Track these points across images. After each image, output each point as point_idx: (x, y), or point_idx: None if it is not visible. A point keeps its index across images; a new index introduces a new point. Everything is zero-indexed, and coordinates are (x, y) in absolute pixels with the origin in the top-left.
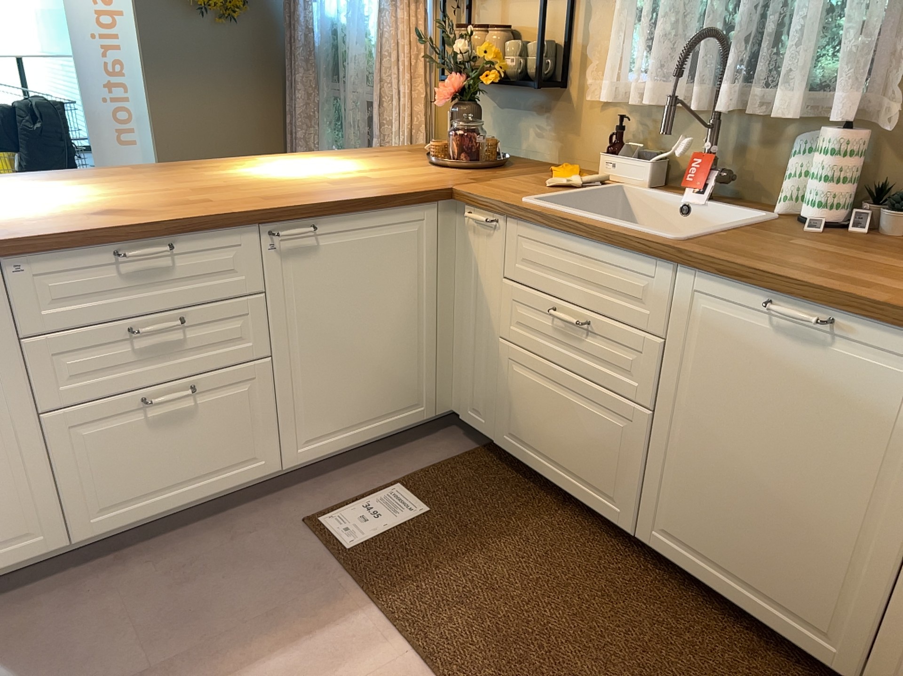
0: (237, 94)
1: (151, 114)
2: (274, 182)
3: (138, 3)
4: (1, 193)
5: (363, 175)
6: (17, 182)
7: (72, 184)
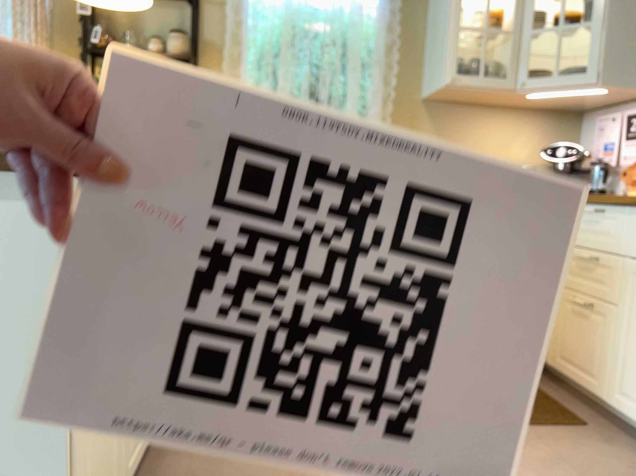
0: None
1: None
2: None
3: None
4: None
5: None
6: None
7: None
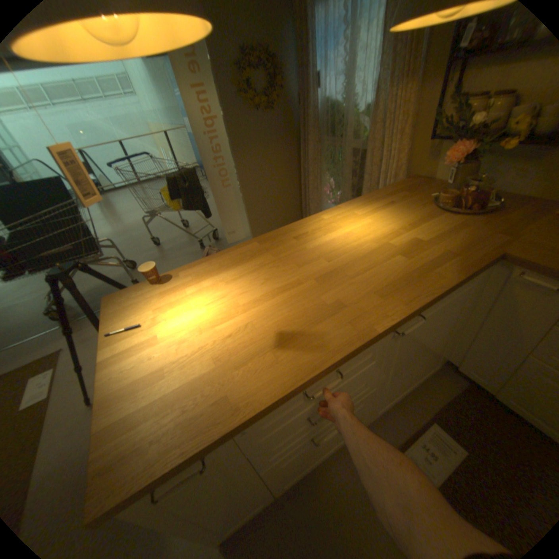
0: (275, 150)
1: (235, 171)
2: (361, 257)
3: (222, 109)
4: (195, 298)
5: (413, 236)
6: (199, 274)
7: (233, 275)
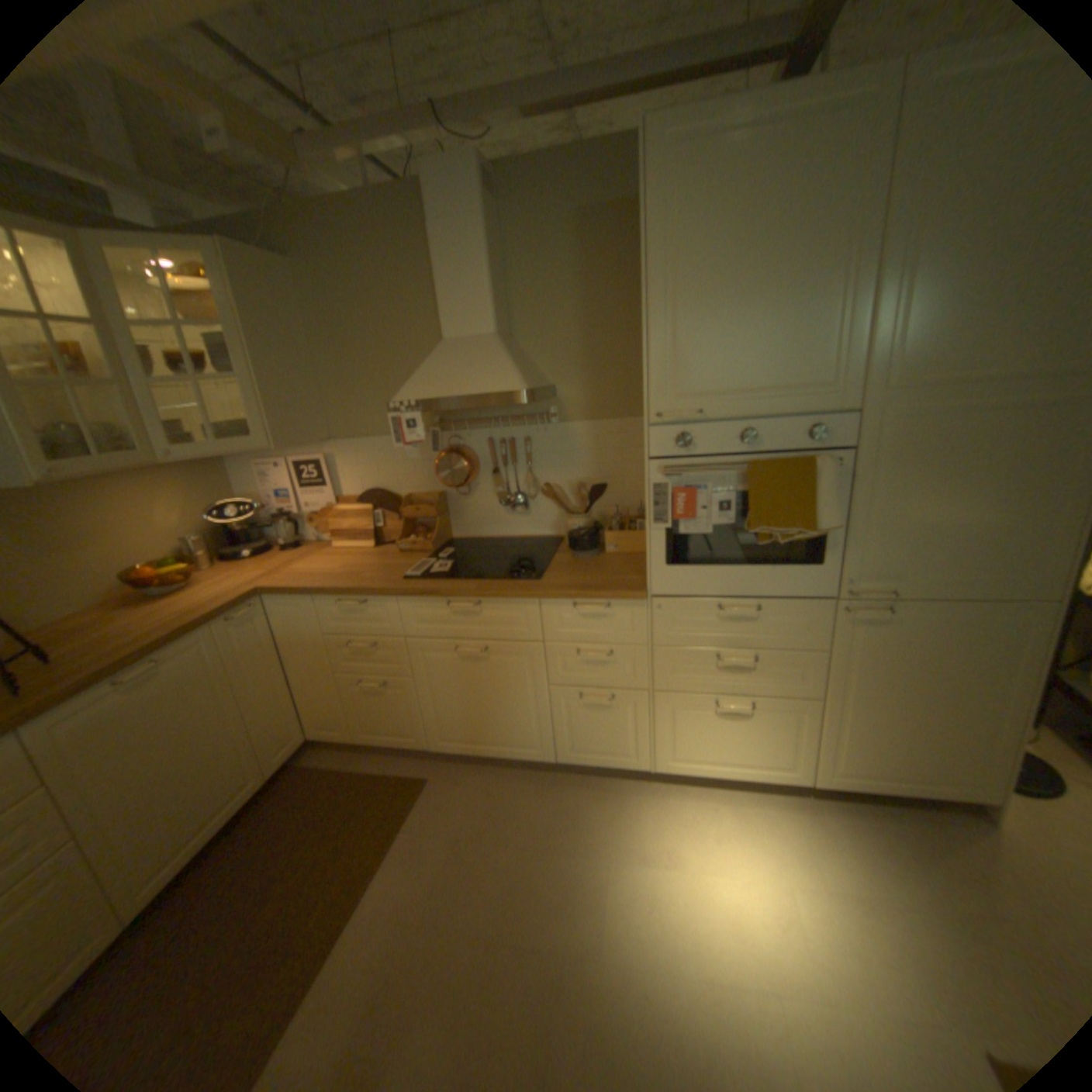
0: None
1: None
2: None
3: None
4: None
5: None
6: None
7: None
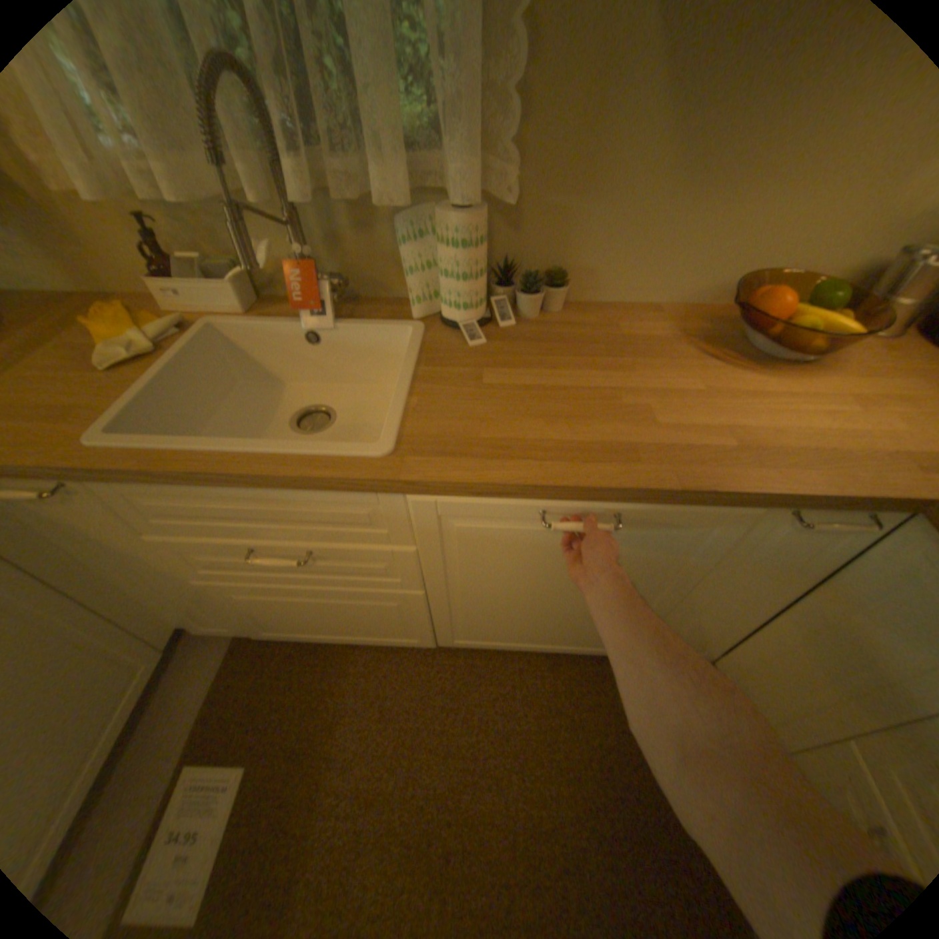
0: None
1: None
2: None
3: None
4: None
5: None
6: None
7: None
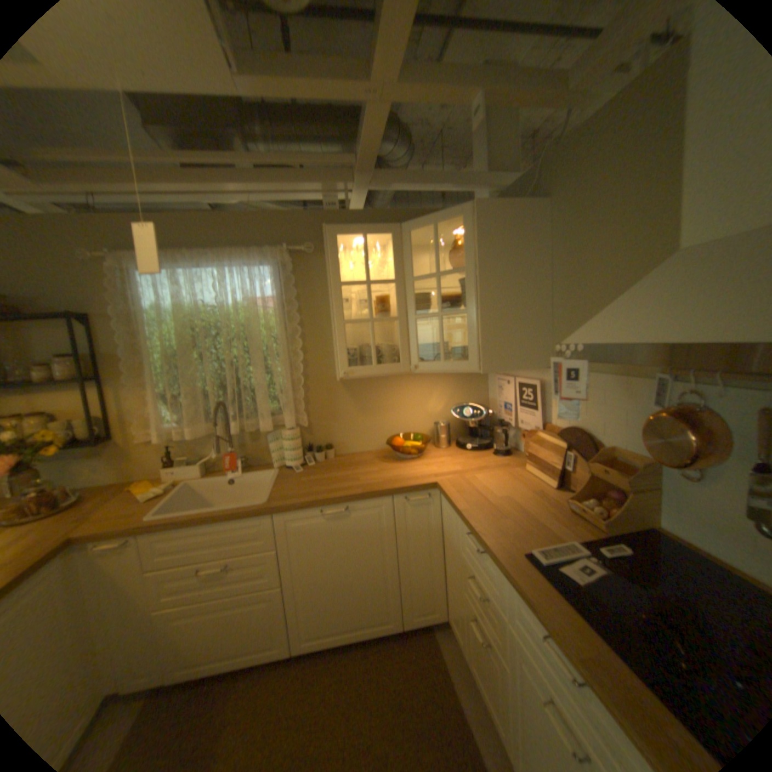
0: None
1: None
2: None
3: None
4: None
5: None
6: None
7: None
